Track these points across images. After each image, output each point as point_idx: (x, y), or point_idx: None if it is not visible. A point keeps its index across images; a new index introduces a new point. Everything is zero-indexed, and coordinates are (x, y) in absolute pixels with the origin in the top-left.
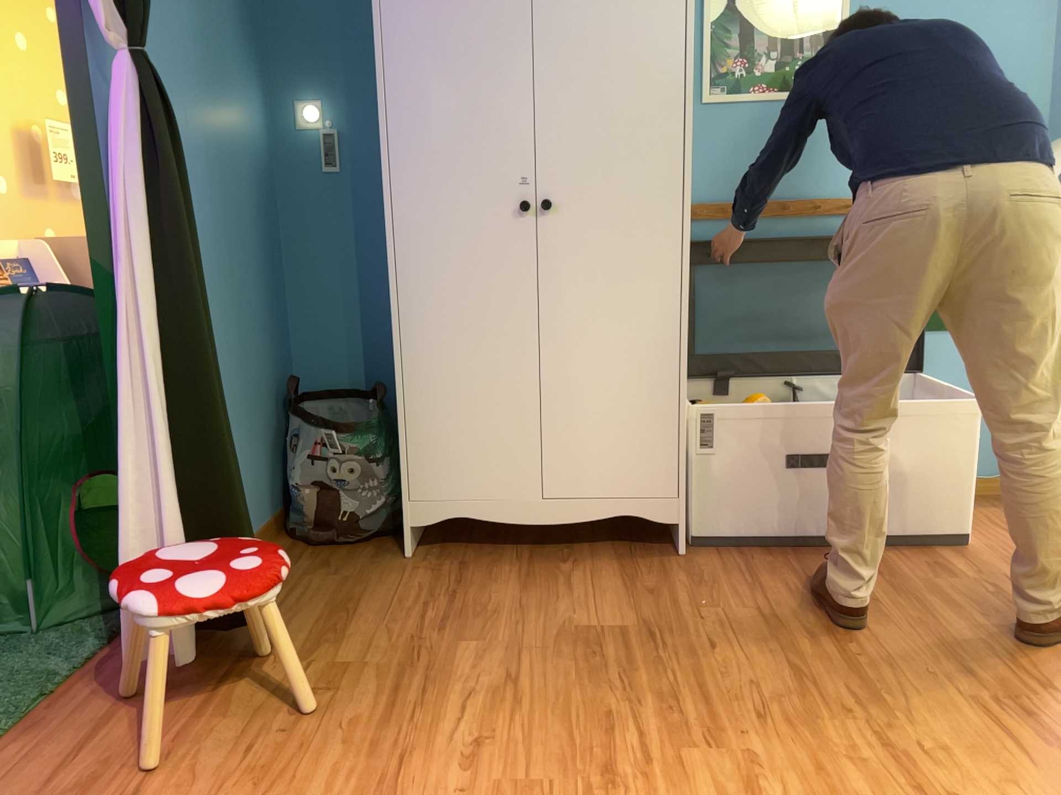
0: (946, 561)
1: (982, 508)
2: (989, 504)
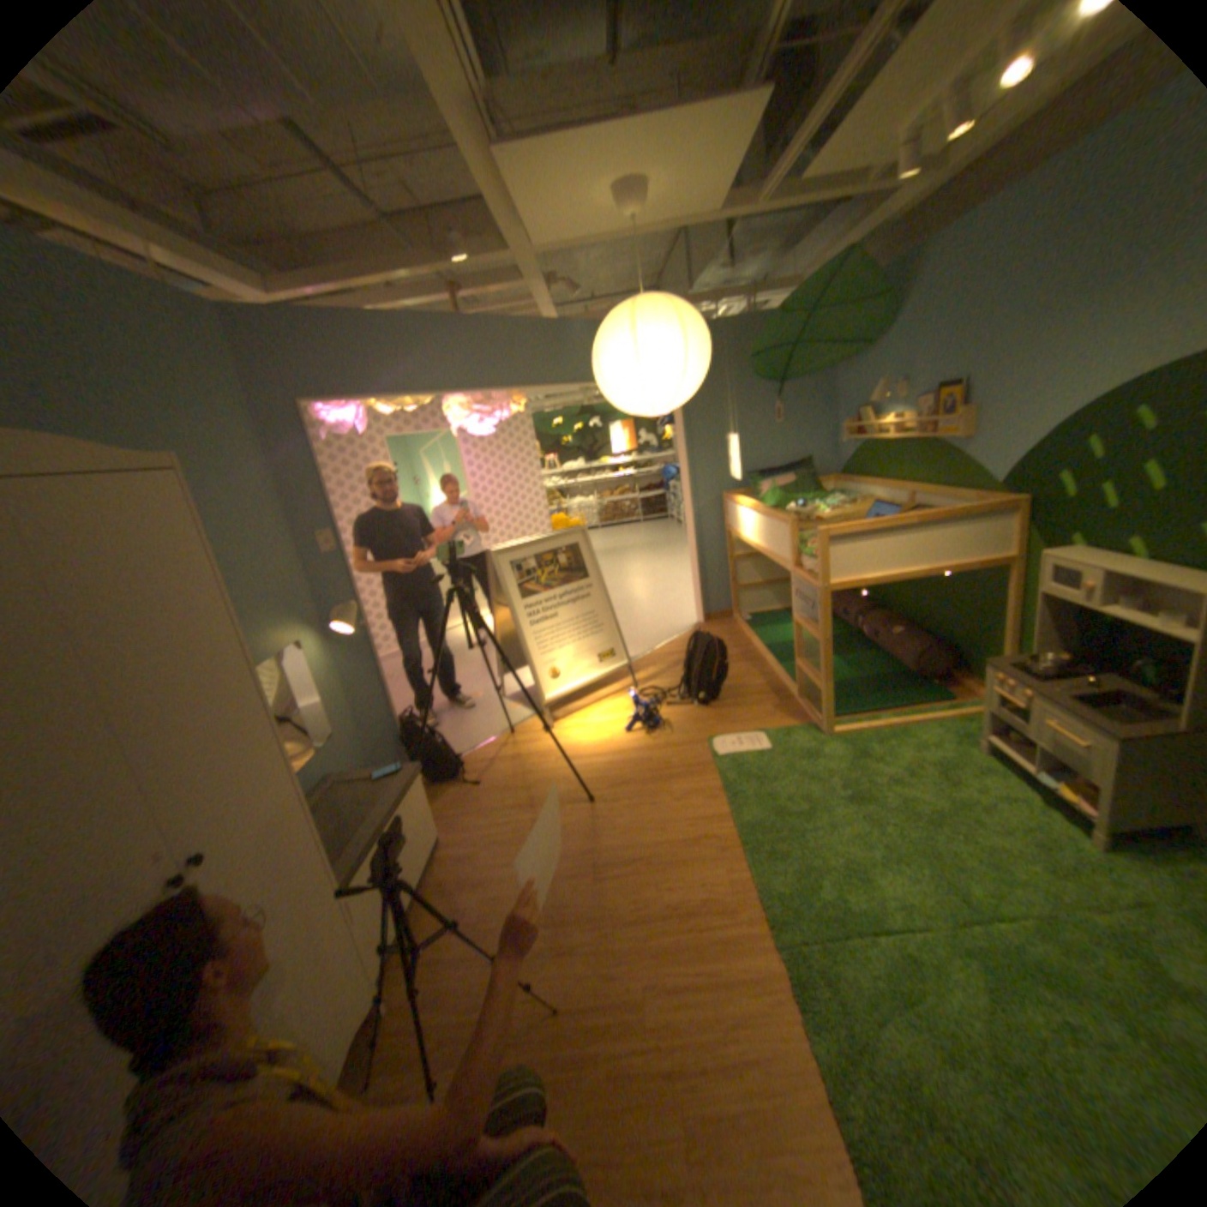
0: (454, 856)
1: None
2: None
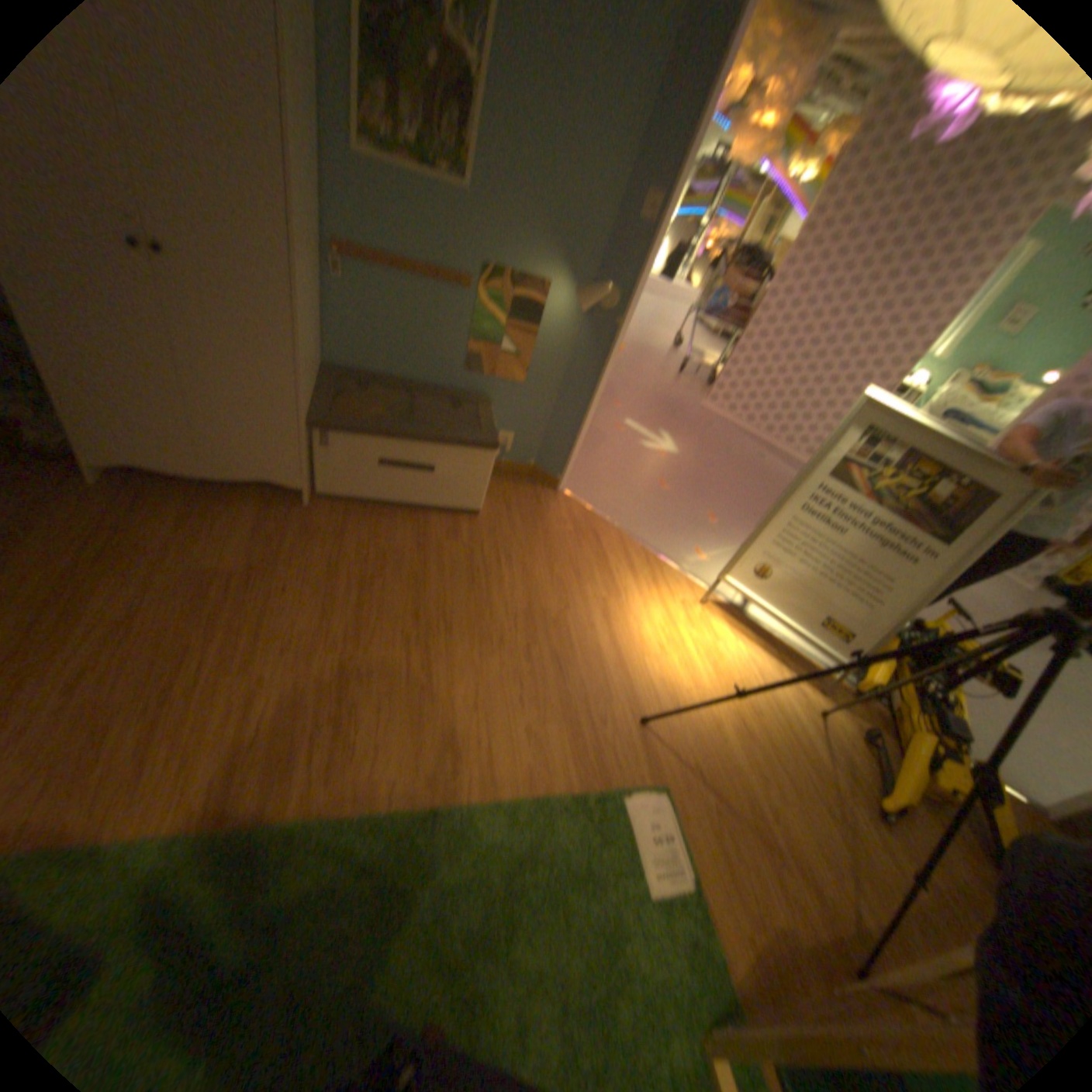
0: (457, 529)
1: (504, 485)
2: (509, 482)
